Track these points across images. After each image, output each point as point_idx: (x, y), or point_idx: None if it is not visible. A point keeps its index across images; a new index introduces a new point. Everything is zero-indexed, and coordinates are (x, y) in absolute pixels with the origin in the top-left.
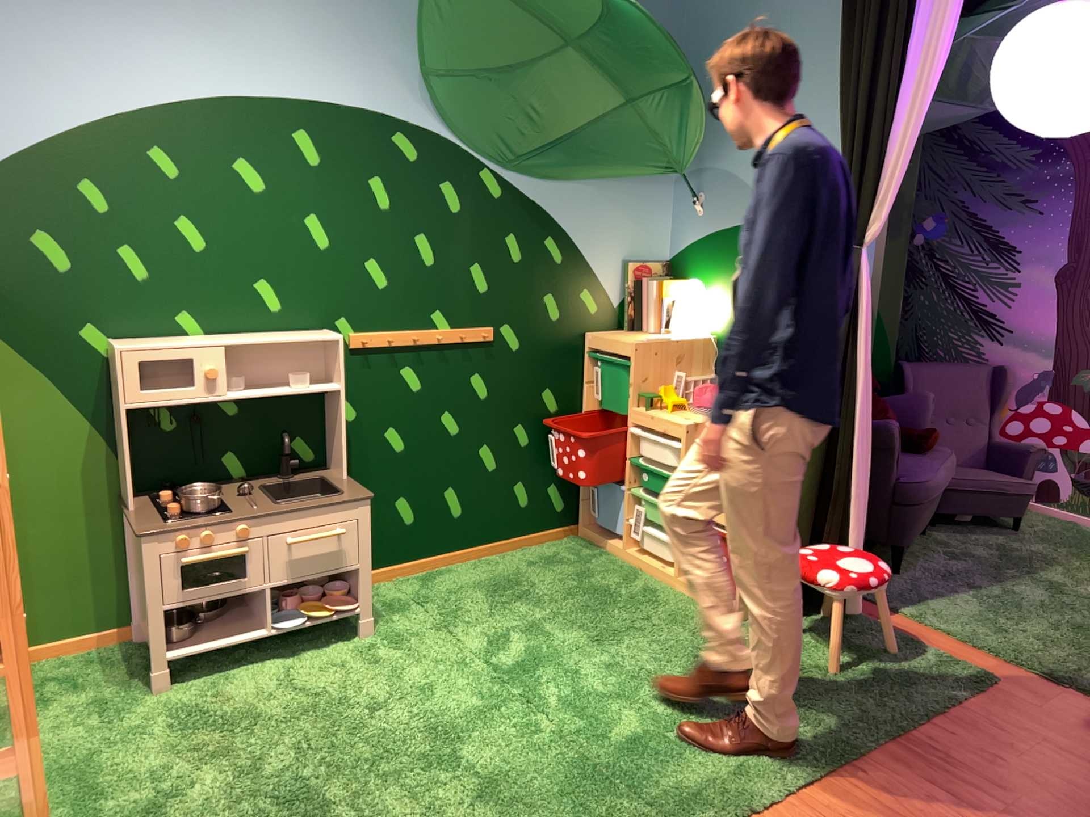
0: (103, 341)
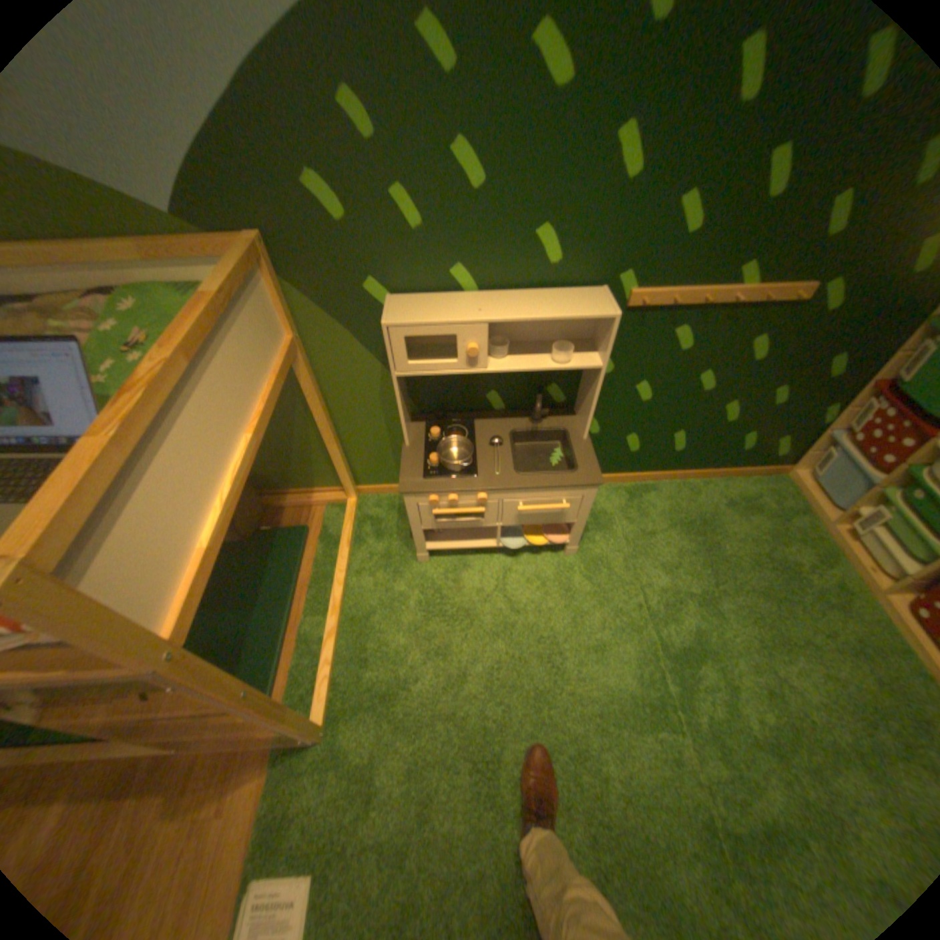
0: (382, 294)
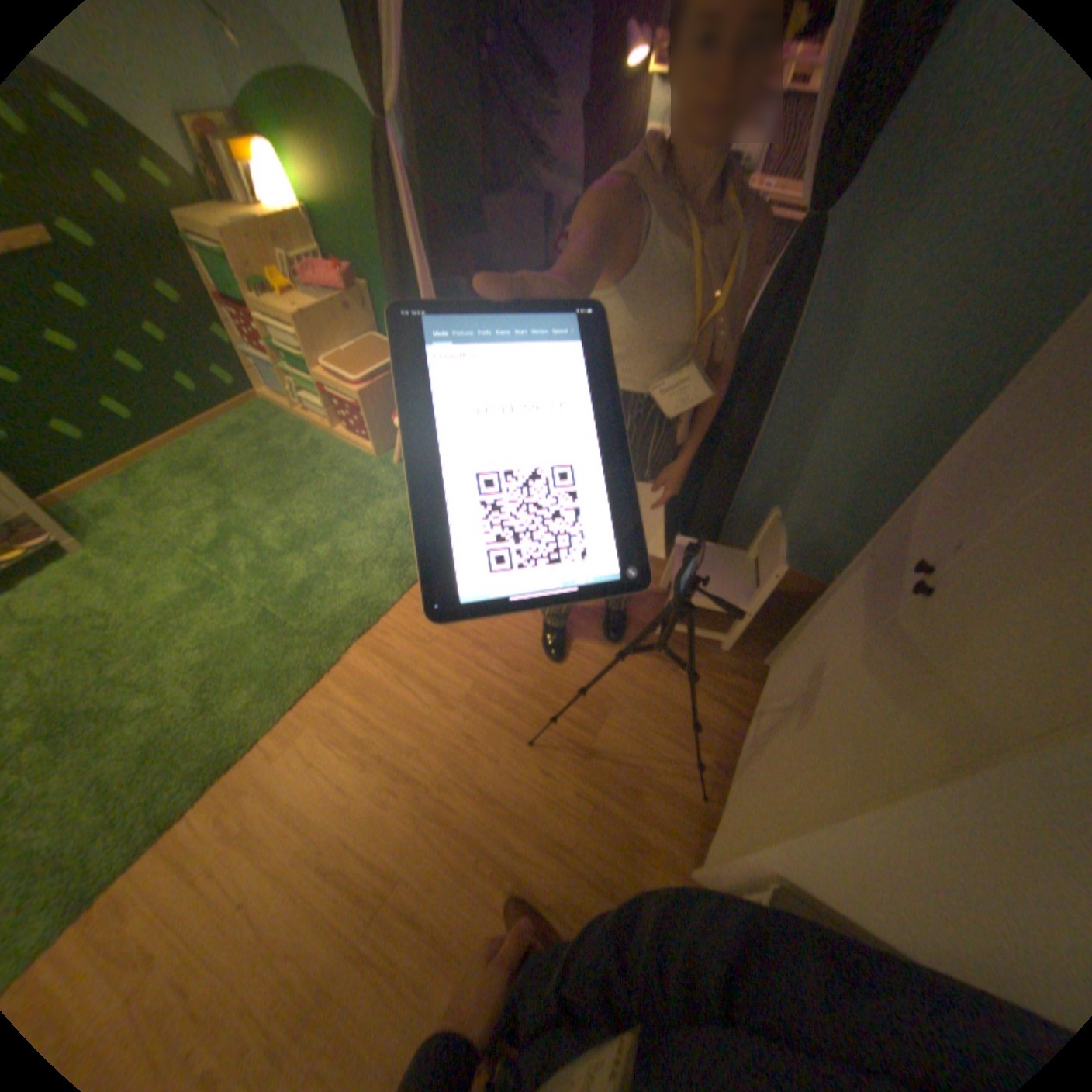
0: None
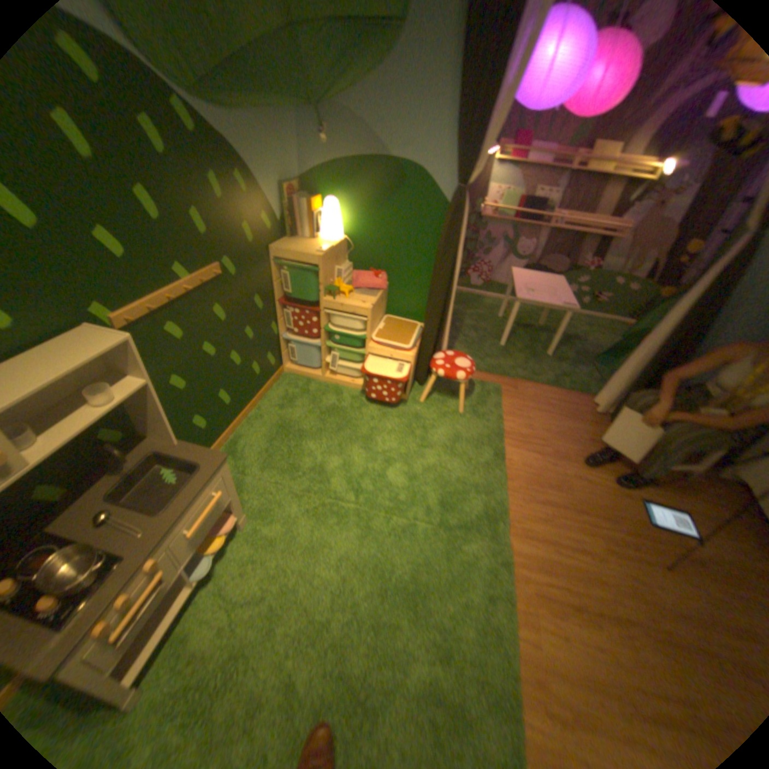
0: None
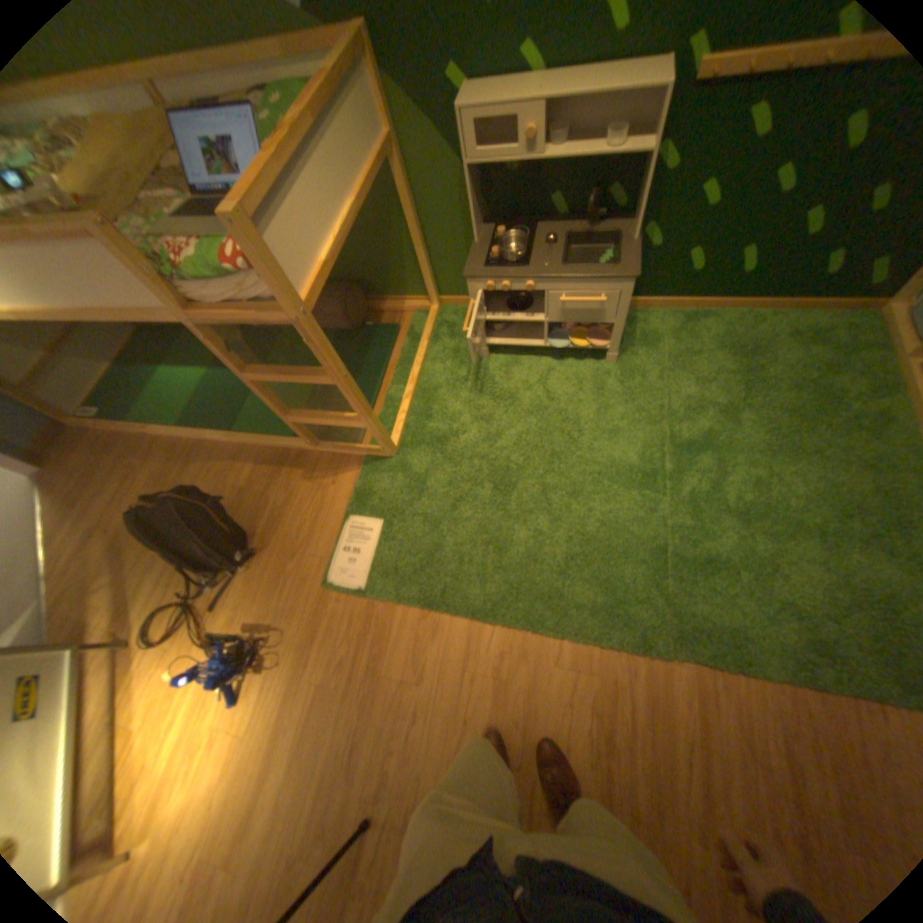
0: (460, 82)
